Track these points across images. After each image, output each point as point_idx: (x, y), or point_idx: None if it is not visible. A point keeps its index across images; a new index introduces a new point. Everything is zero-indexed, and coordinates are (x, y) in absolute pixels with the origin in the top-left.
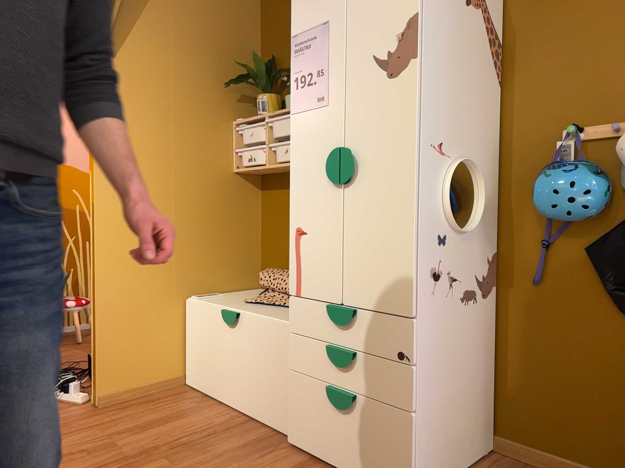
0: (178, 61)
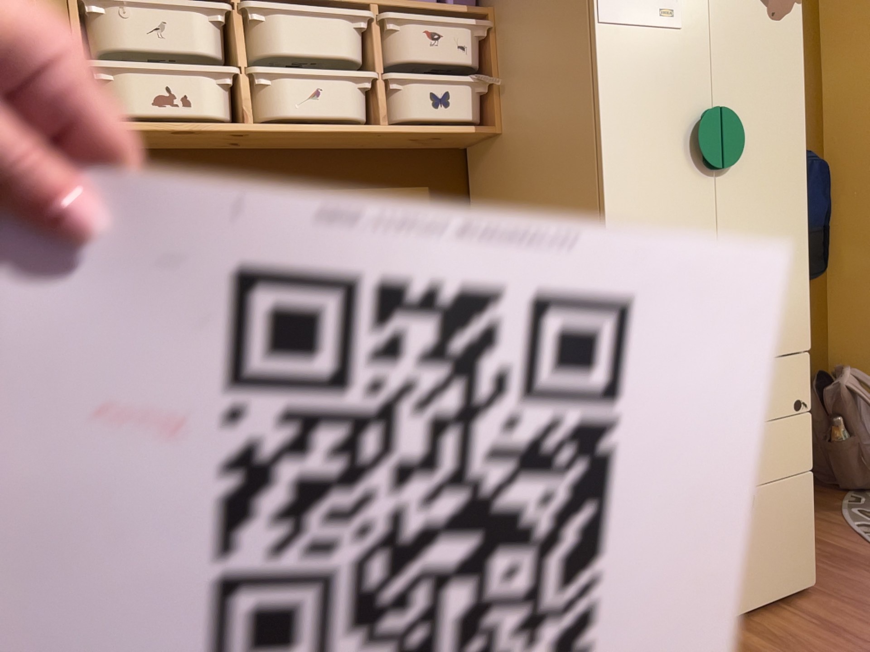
0: None
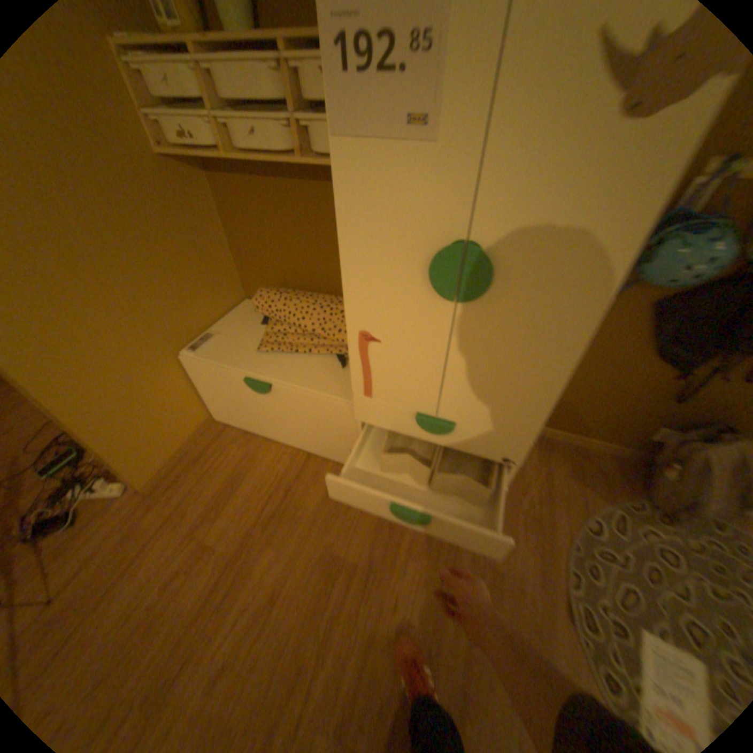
0: None
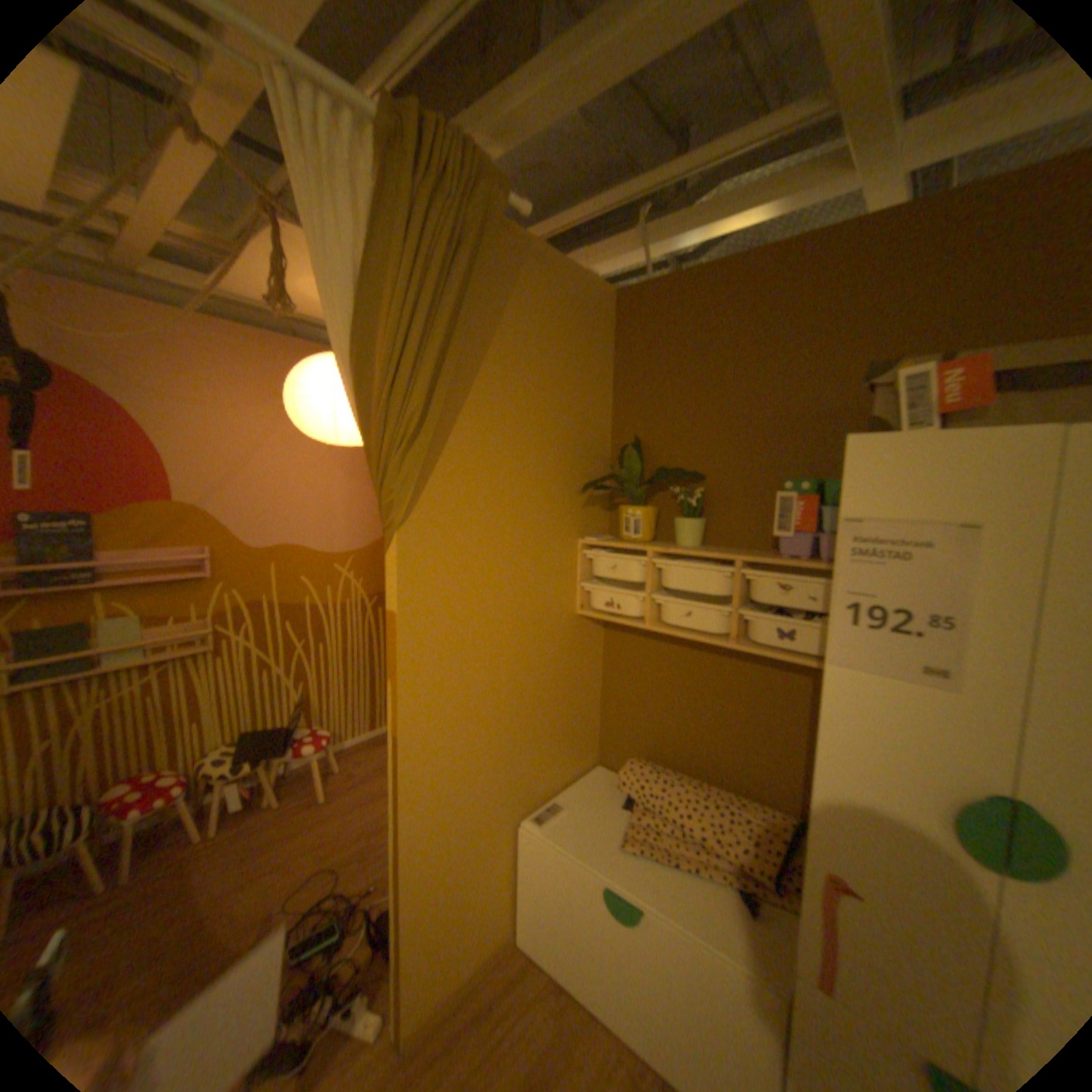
0: (514, 463)
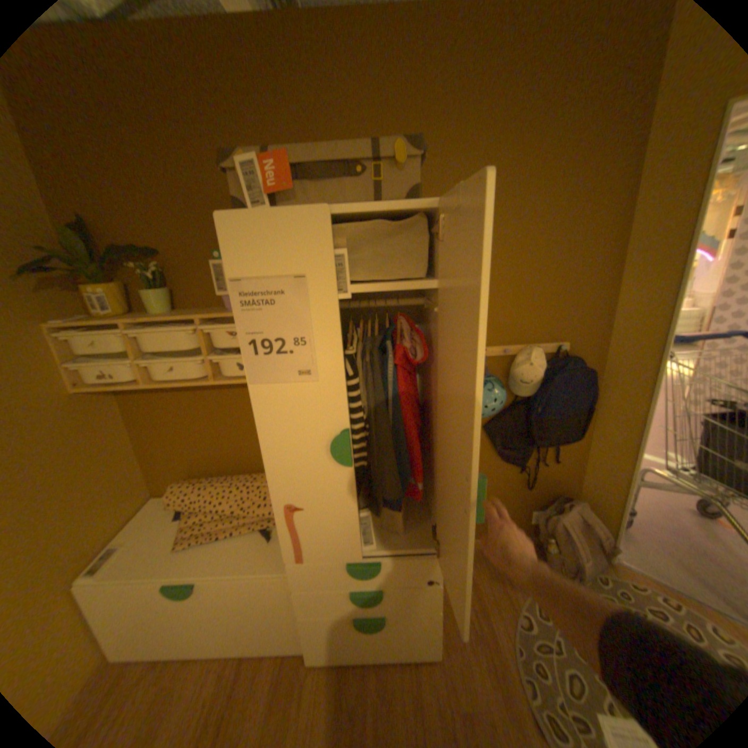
0: None
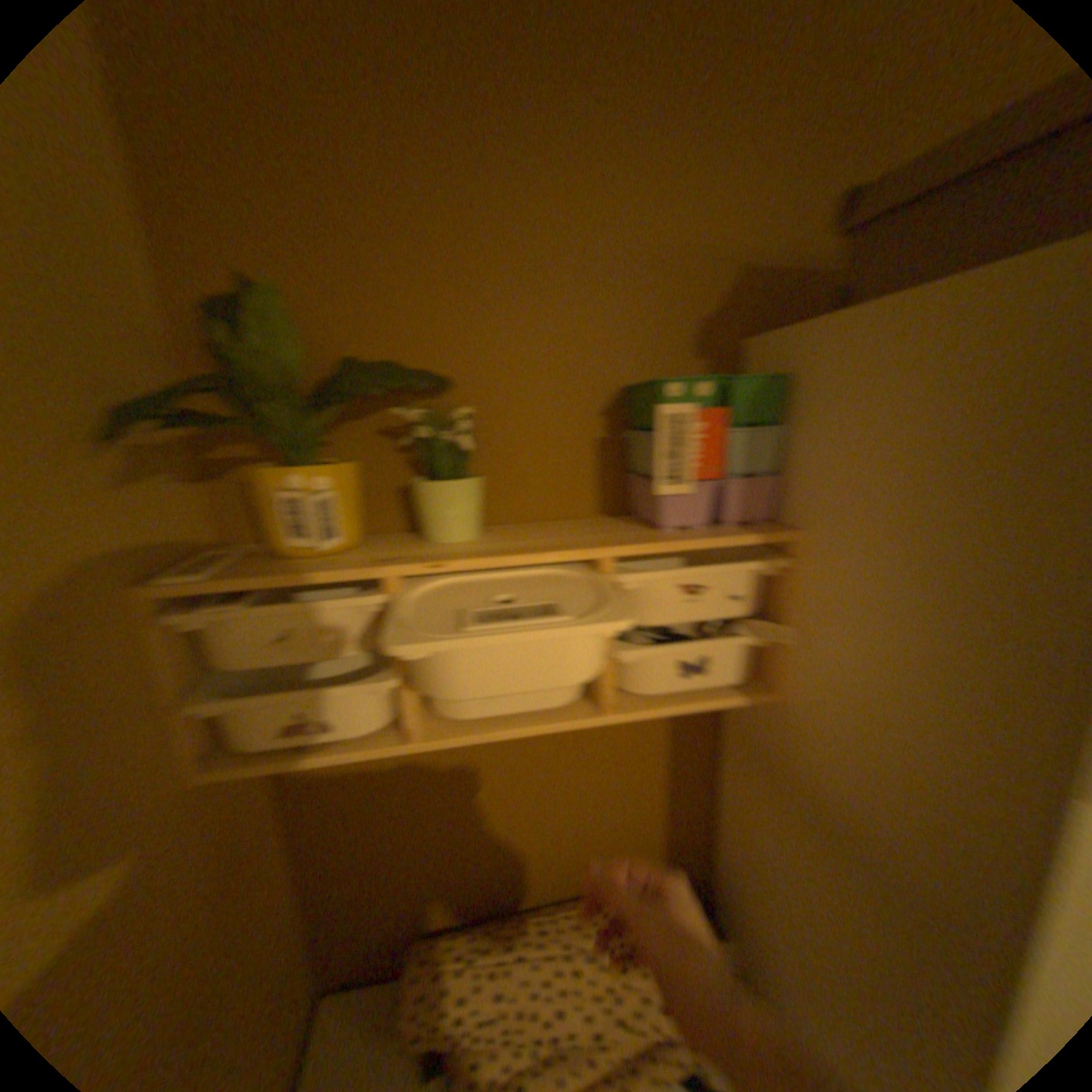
0: None
